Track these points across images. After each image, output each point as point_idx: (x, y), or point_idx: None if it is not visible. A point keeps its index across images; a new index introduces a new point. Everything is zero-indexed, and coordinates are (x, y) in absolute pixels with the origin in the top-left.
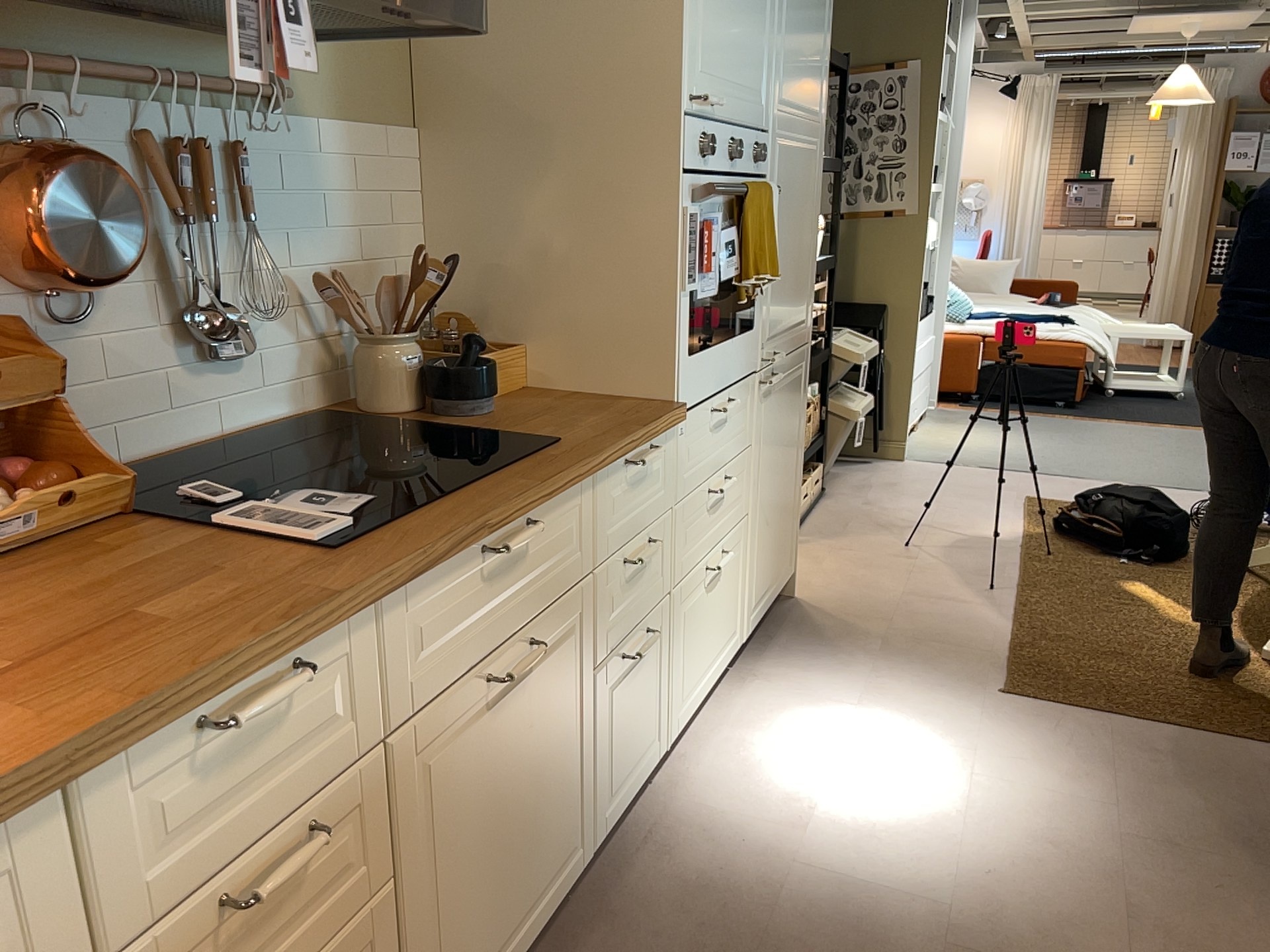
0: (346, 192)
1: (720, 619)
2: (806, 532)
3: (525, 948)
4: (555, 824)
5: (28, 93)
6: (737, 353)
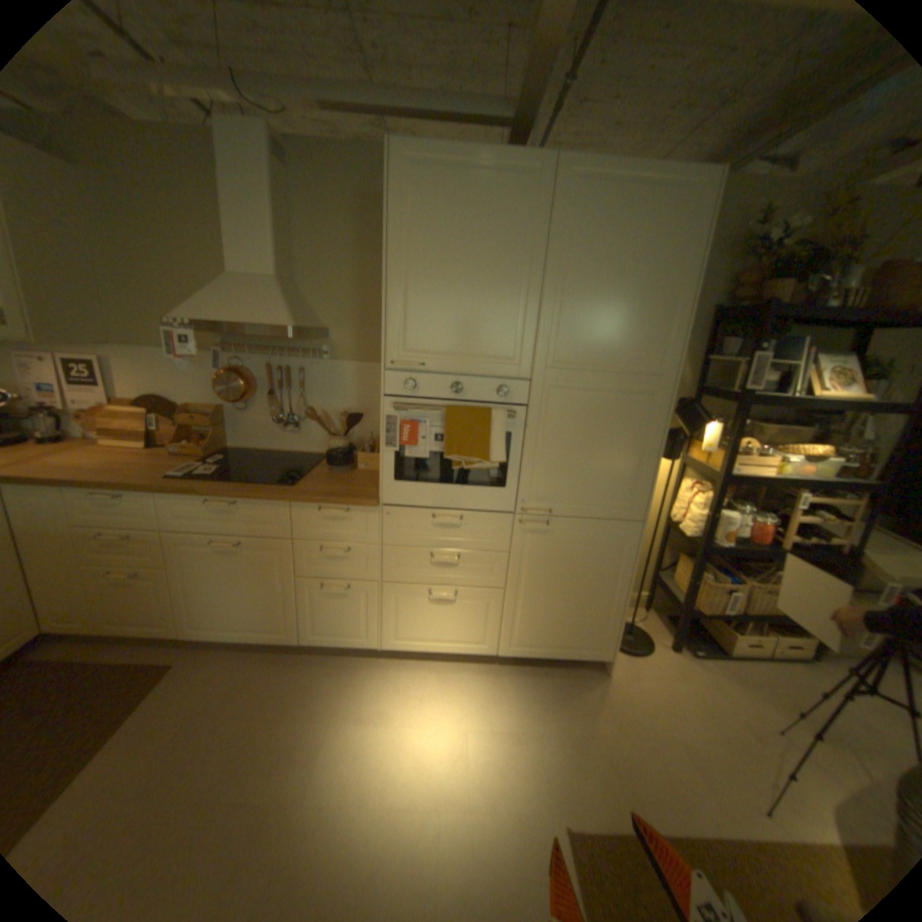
0: (354, 386)
1: (452, 625)
2: (722, 667)
3: (246, 643)
4: (264, 615)
5: (235, 355)
6: (470, 495)
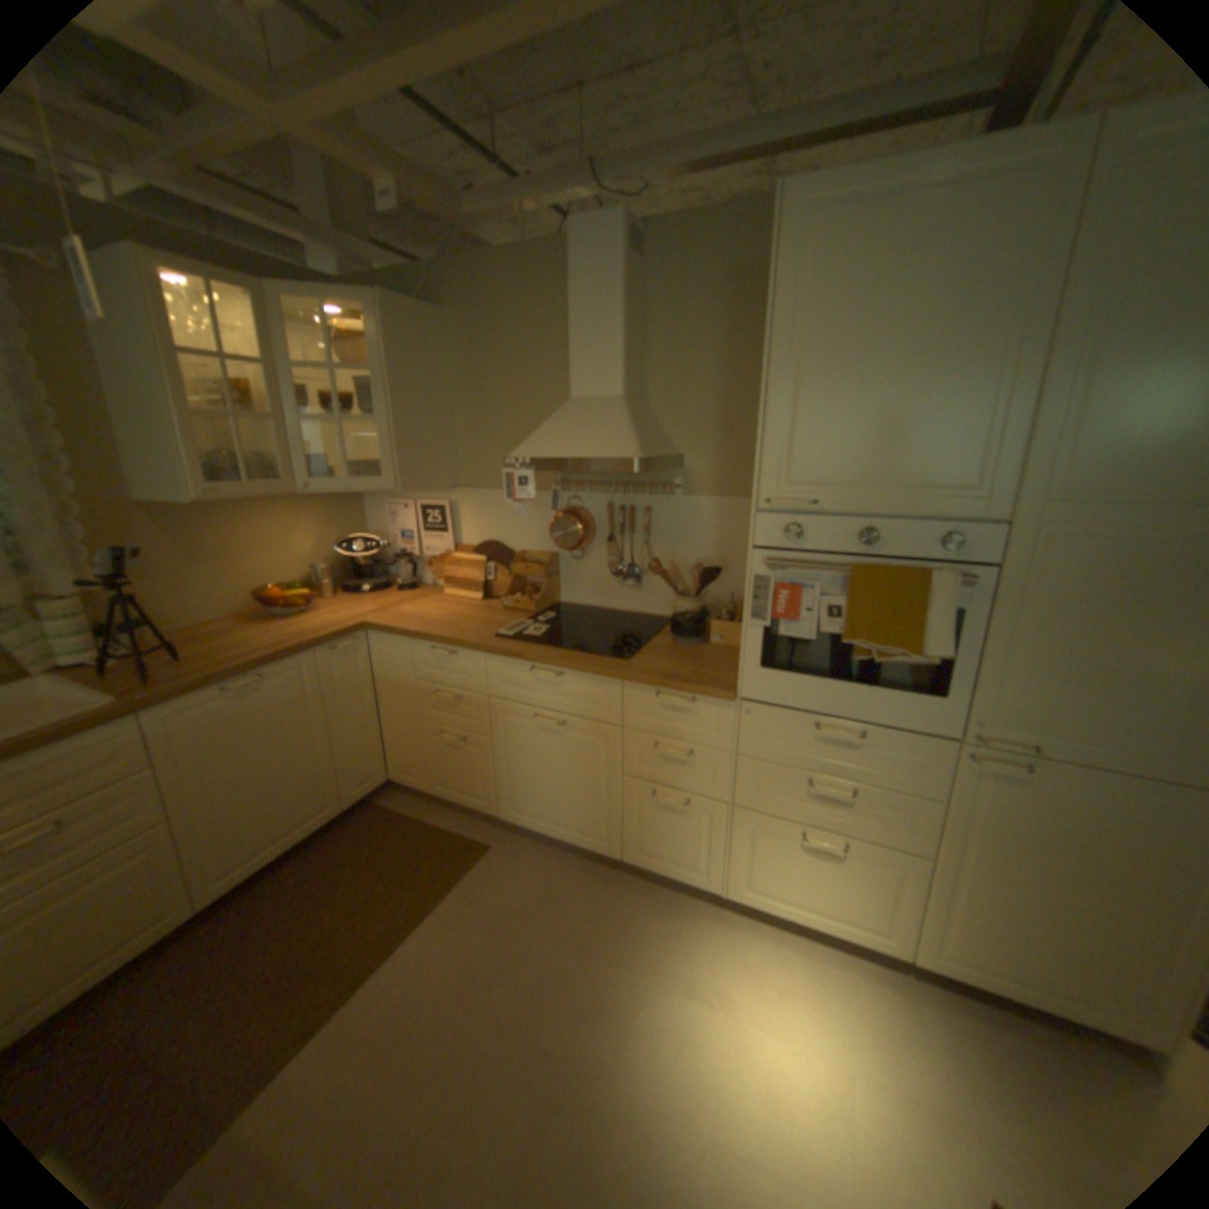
0: (711, 529)
1: (838, 895)
2: None
3: (563, 842)
4: (585, 814)
5: (574, 494)
6: (881, 702)
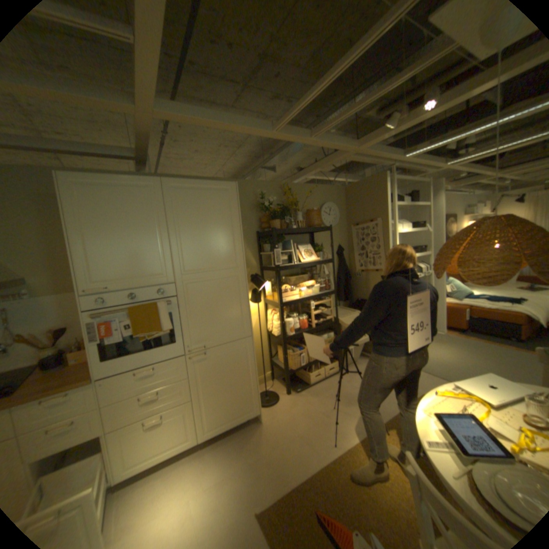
0: (55, 311)
1: (164, 439)
2: (307, 391)
3: None
4: None
5: None
6: (155, 354)
